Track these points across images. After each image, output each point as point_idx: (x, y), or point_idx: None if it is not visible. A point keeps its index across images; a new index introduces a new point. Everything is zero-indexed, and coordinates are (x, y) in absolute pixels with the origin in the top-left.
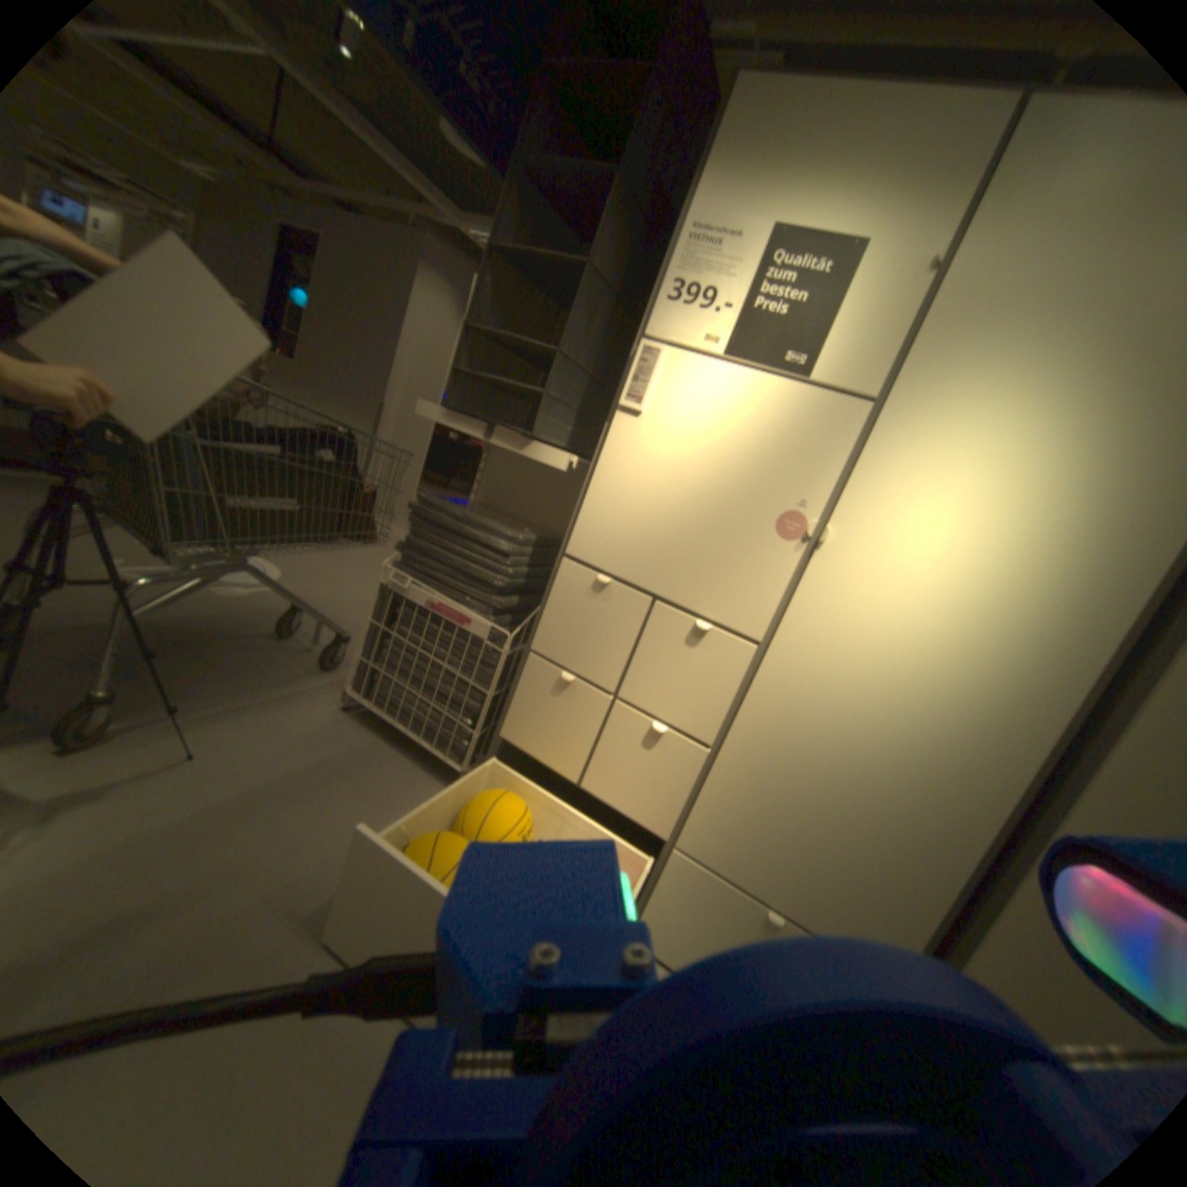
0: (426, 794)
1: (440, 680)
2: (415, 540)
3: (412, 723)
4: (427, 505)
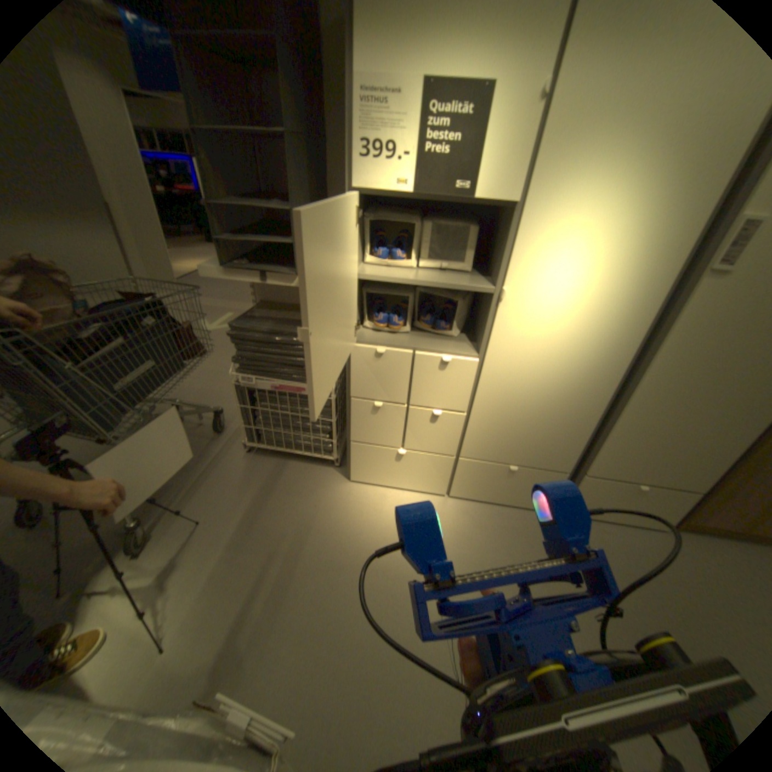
0: (321, 474)
1: (300, 421)
2: (243, 352)
3: (294, 445)
4: (239, 328)
